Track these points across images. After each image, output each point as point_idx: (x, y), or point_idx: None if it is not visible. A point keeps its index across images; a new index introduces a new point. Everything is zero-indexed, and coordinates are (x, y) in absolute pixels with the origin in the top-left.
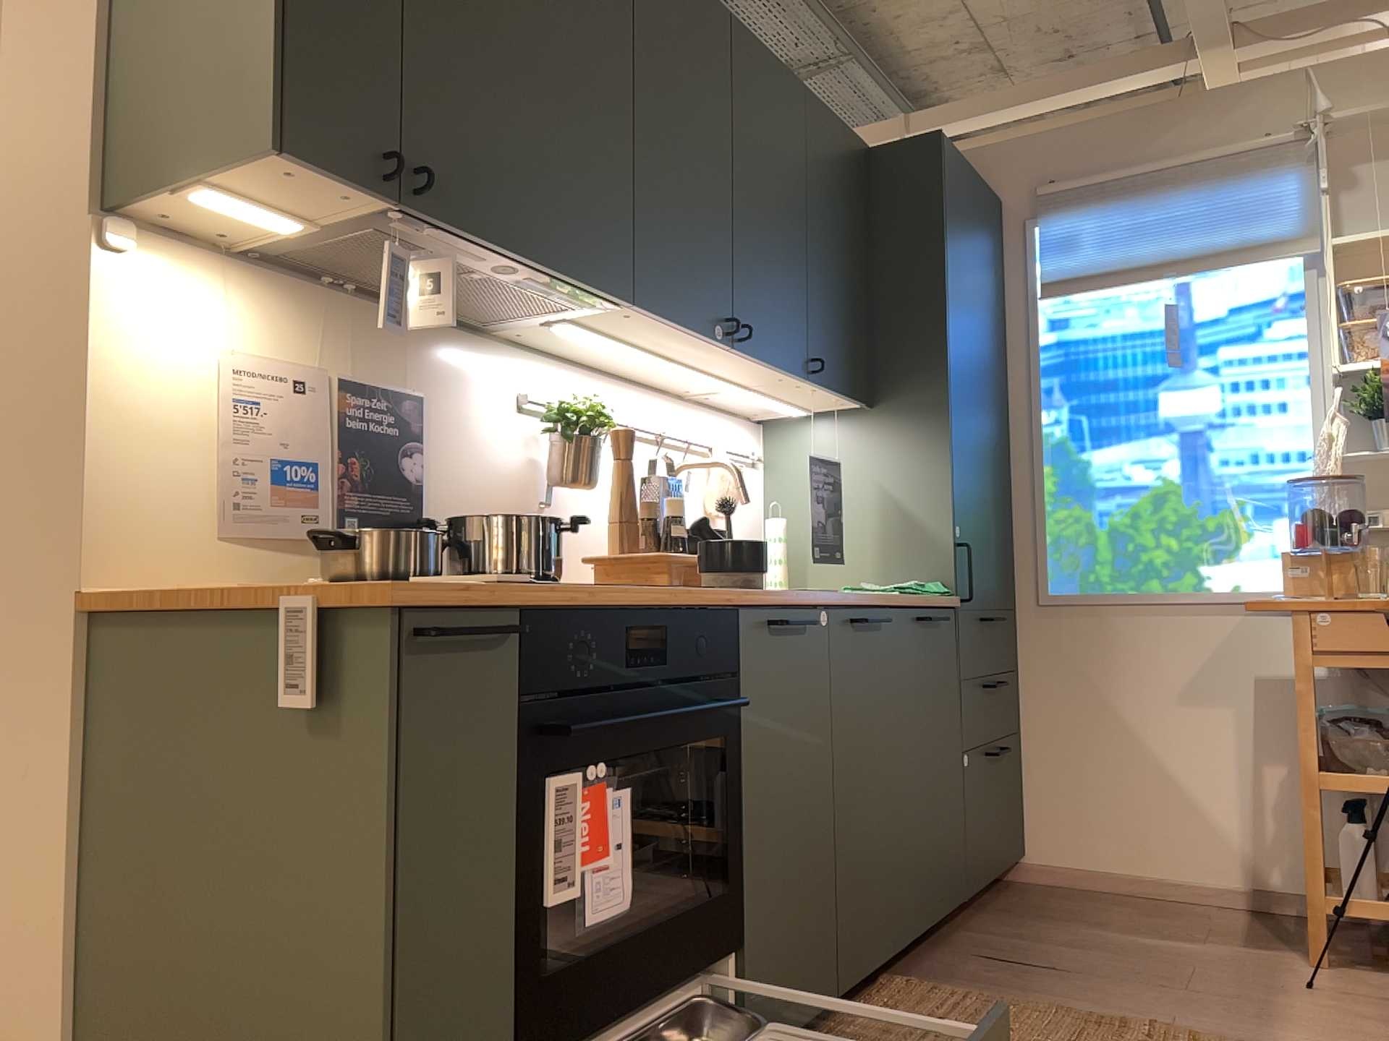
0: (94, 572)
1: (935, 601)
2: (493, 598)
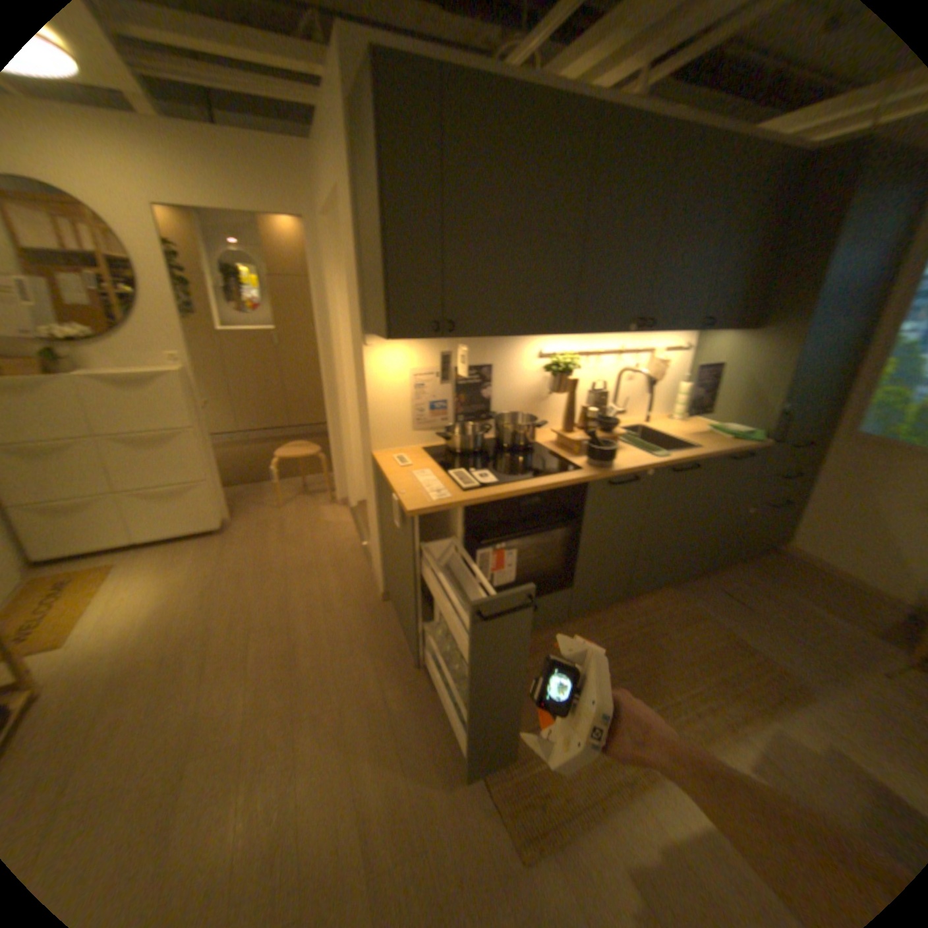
0: (375, 447)
1: (749, 446)
2: (453, 506)
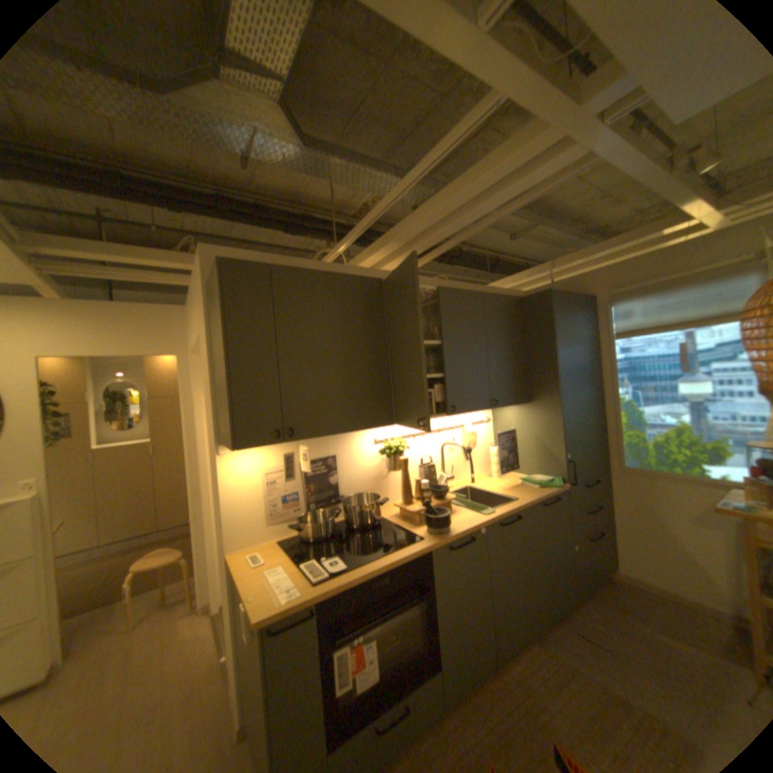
0: (227, 550)
1: (554, 492)
2: (301, 607)
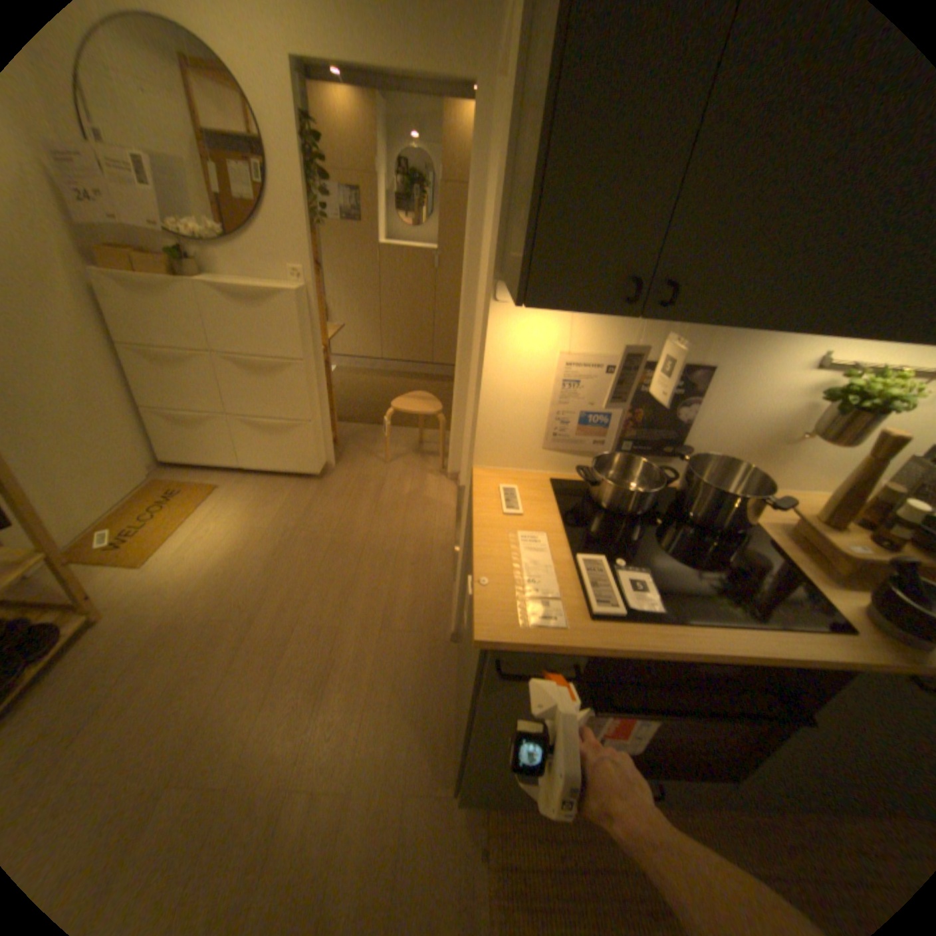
0: (477, 459)
1: None
2: (562, 650)
